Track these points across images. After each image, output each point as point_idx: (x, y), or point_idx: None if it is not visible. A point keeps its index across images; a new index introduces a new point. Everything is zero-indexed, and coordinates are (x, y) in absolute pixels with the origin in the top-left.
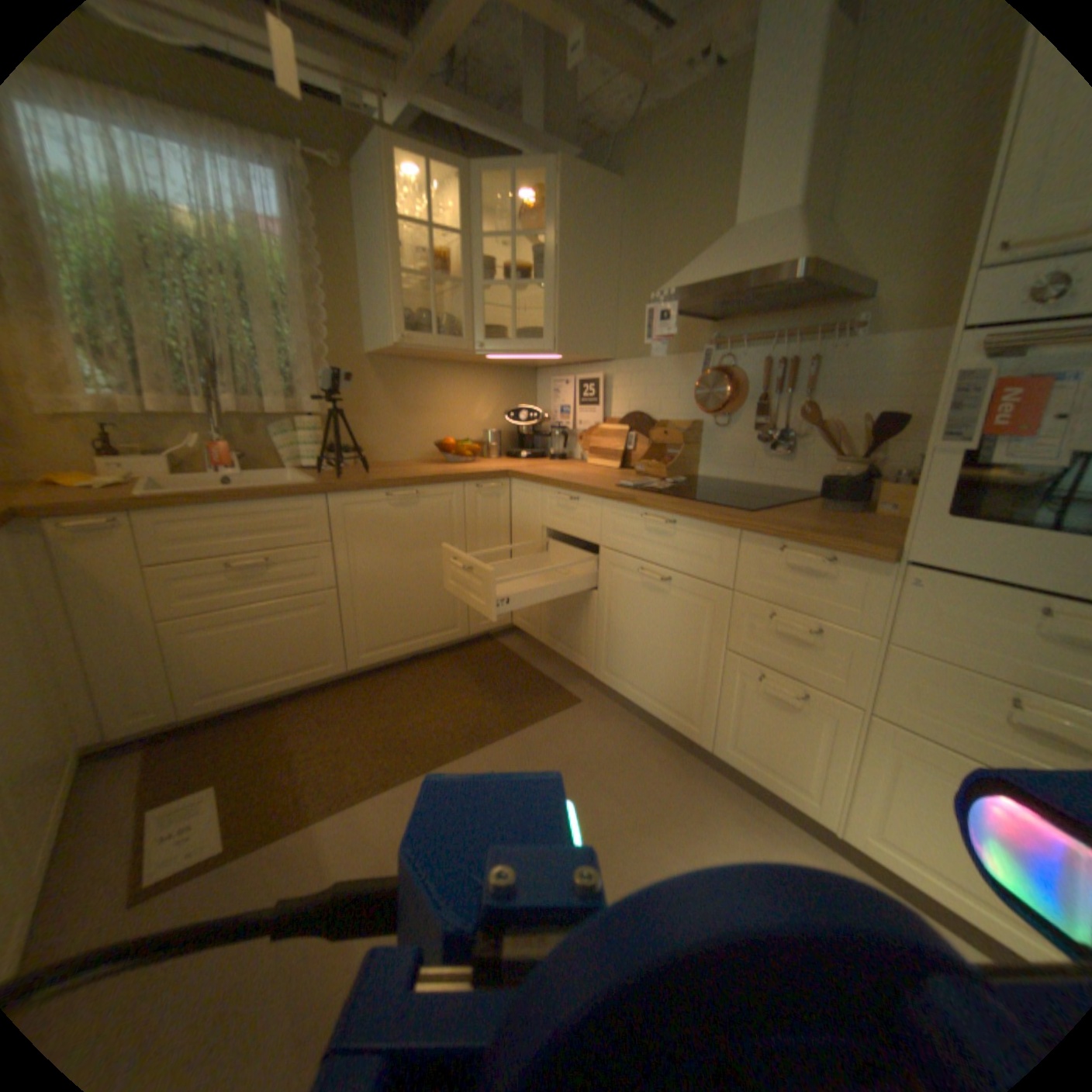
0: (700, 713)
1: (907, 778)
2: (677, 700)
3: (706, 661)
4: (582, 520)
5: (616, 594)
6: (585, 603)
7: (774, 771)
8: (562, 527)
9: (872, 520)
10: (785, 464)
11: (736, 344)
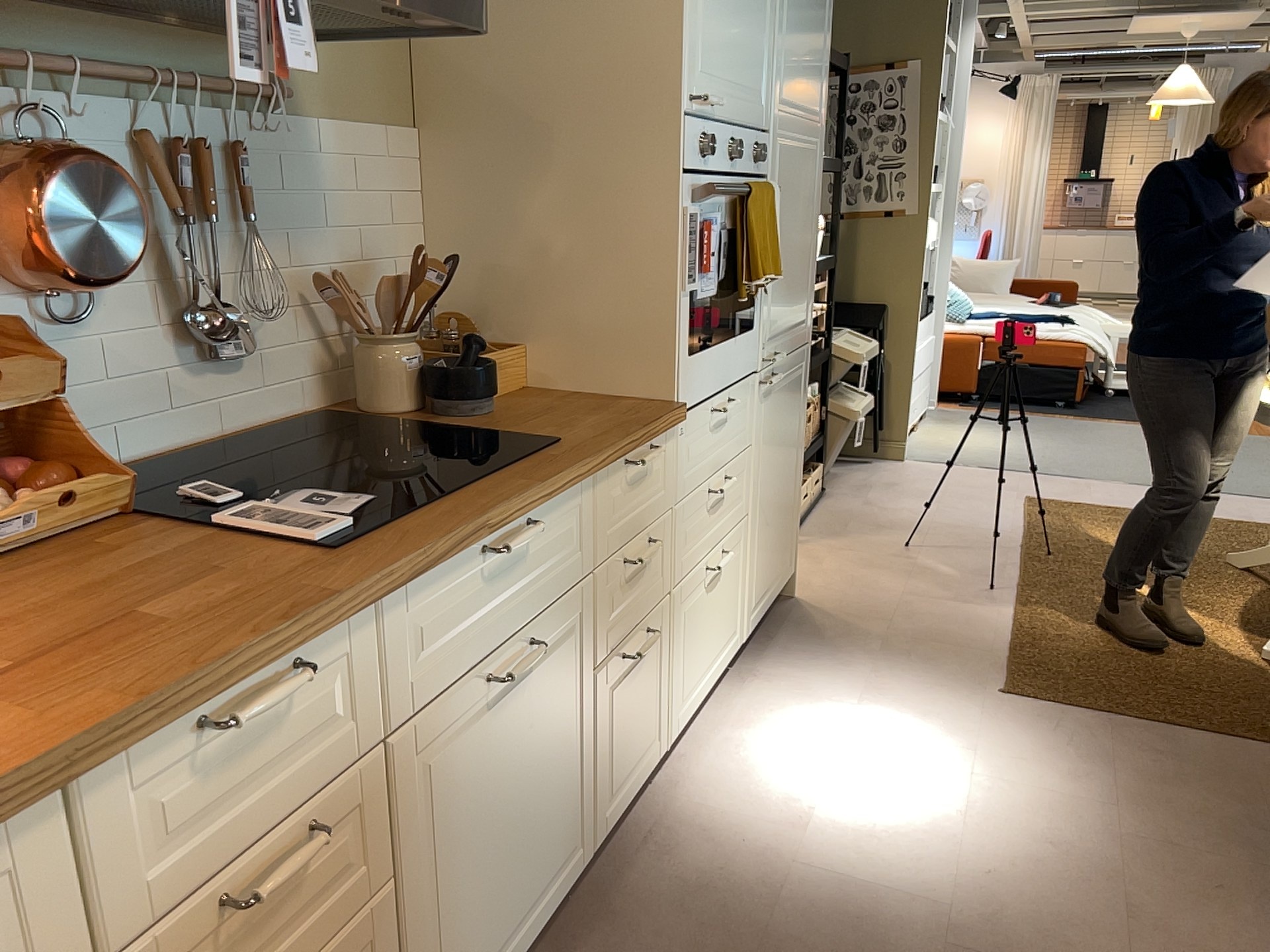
0: (579, 813)
1: (686, 622)
2: (557, 844)
3: (579, 719)
4: (331, 713)
5: (447, 803)
6: (368, 951)
7: (634, 761)
8: (252, 820)
9: (538, 404)
10: (238, 382)
11: (41, 85)
